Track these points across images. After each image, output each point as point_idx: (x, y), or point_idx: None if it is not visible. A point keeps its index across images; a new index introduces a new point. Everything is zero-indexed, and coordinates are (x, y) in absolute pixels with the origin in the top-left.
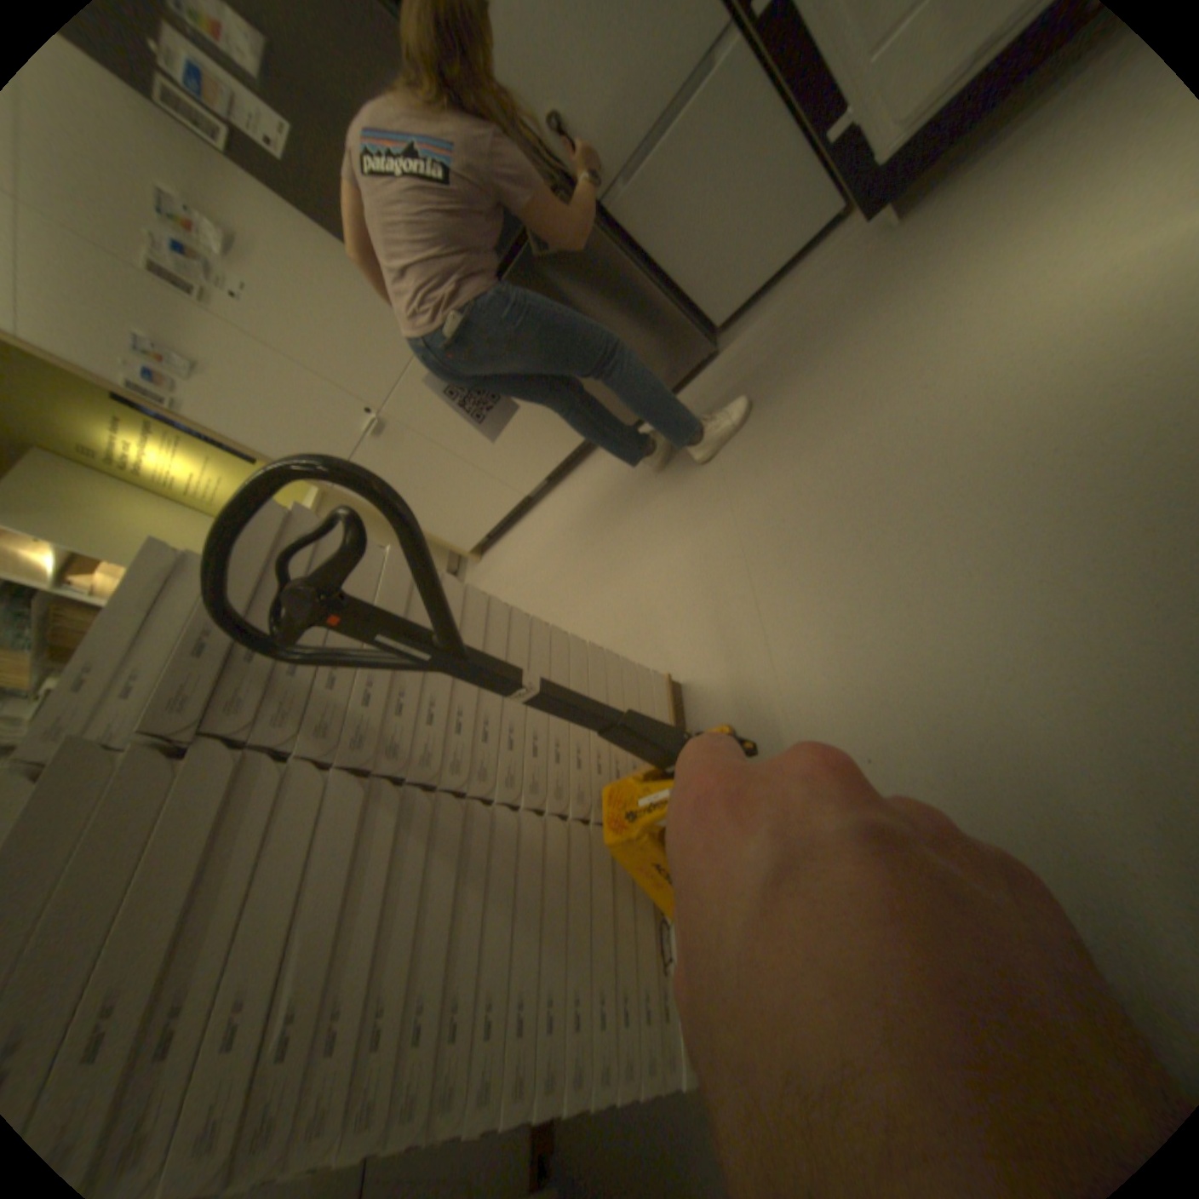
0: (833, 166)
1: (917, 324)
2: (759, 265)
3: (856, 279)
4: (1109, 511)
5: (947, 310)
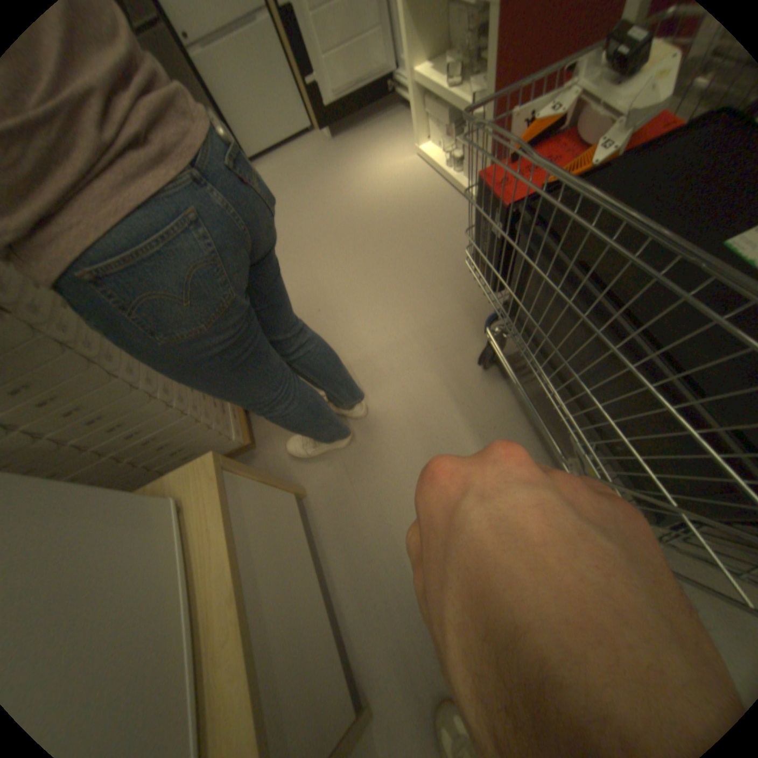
0: (305, 102)
1: (337, 170)
2: (270, 132)
3: (314, 151)
4: (392, 225)
5: (347, 167)
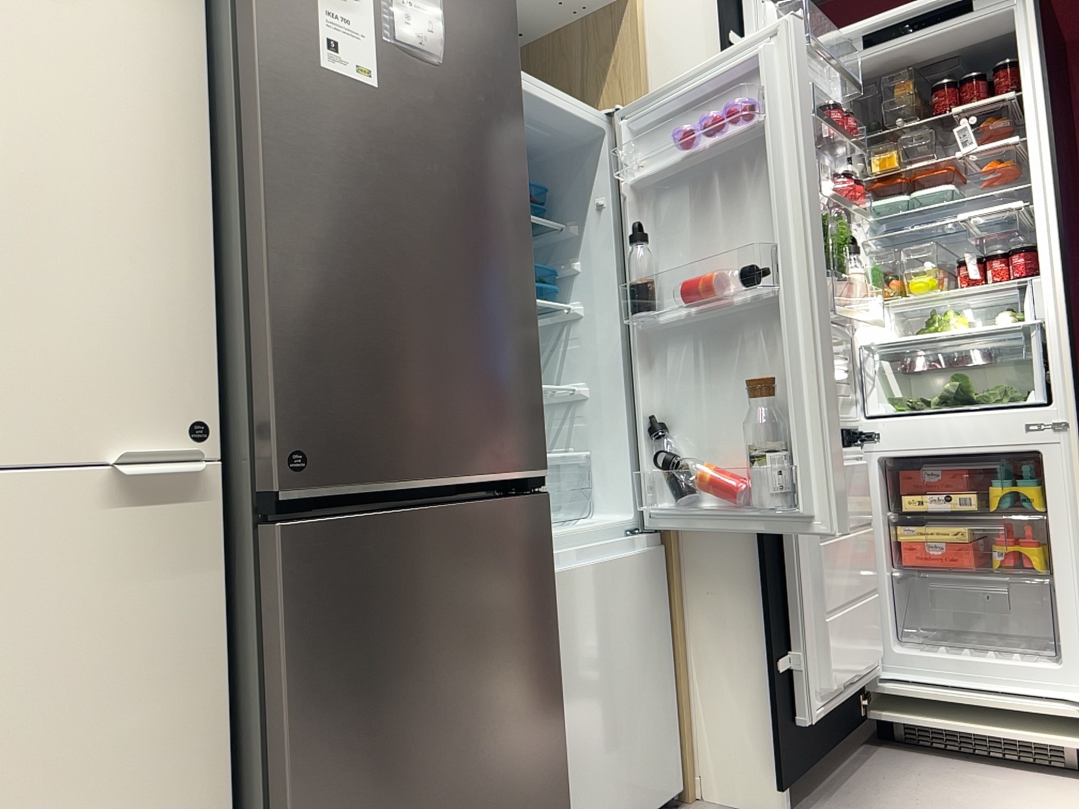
0: (677, 737)
1: None
2: (615, 808)
3: None
4: None
5: None
